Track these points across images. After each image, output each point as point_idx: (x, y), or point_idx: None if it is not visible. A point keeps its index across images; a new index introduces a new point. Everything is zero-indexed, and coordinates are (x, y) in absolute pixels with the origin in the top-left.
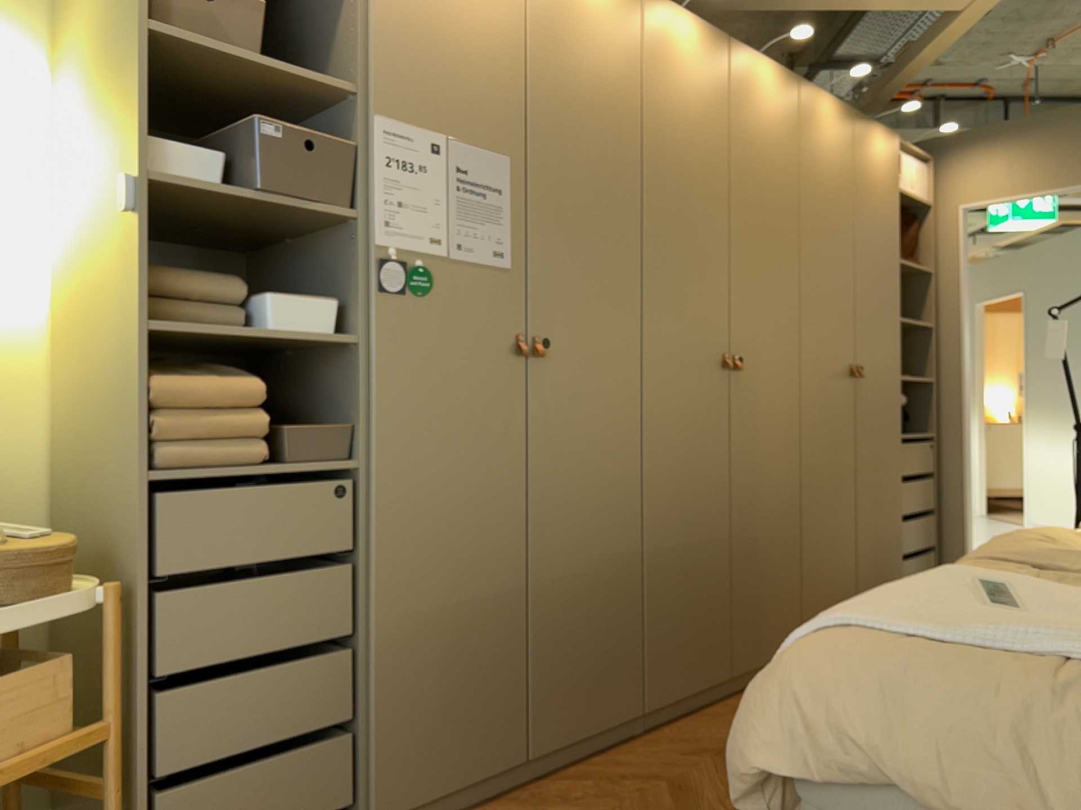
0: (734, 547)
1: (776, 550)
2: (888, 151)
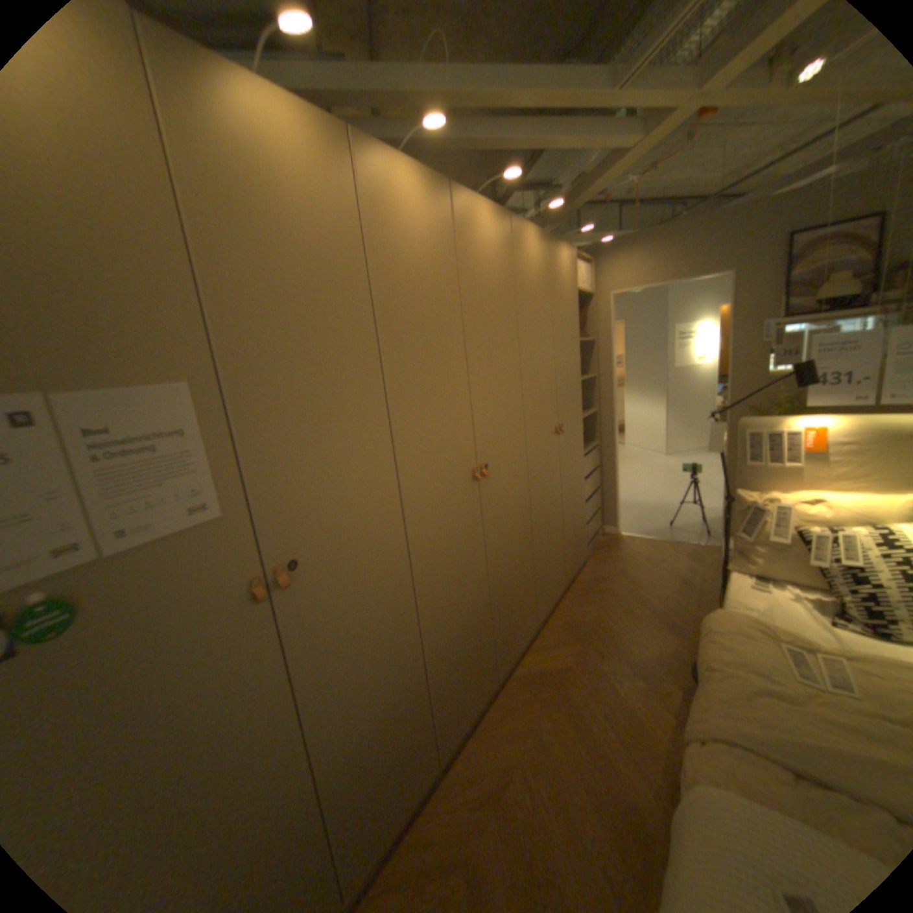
0: (497, 597)
1: (524, 577)
2: (573, 257)
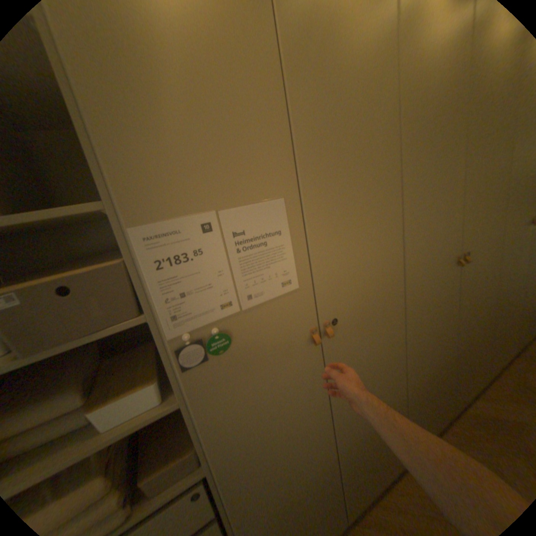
0: (462, 355)
1: (485, 342)
2: None
